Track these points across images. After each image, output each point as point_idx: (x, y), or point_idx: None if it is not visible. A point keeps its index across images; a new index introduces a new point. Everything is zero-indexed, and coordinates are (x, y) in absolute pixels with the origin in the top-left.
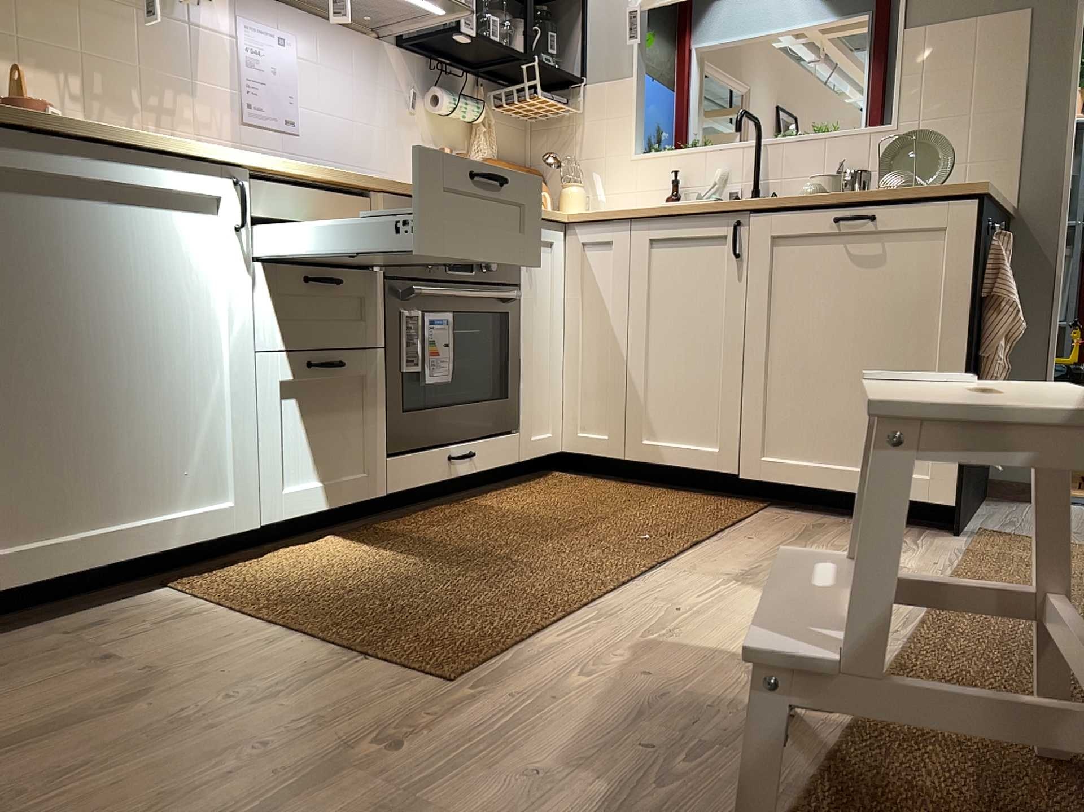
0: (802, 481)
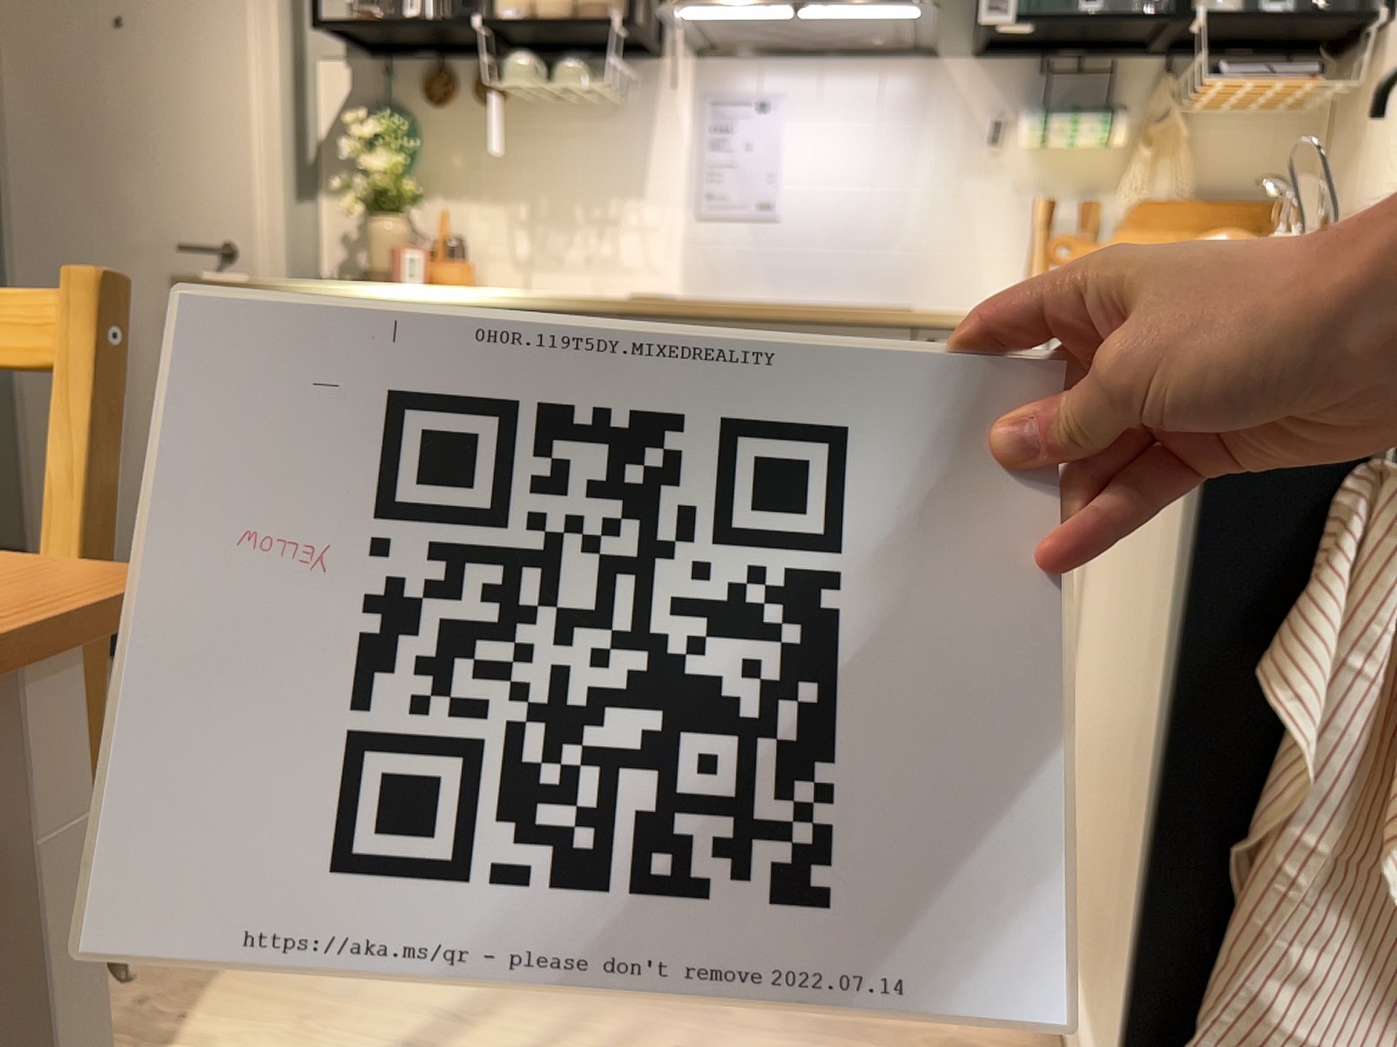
0: None
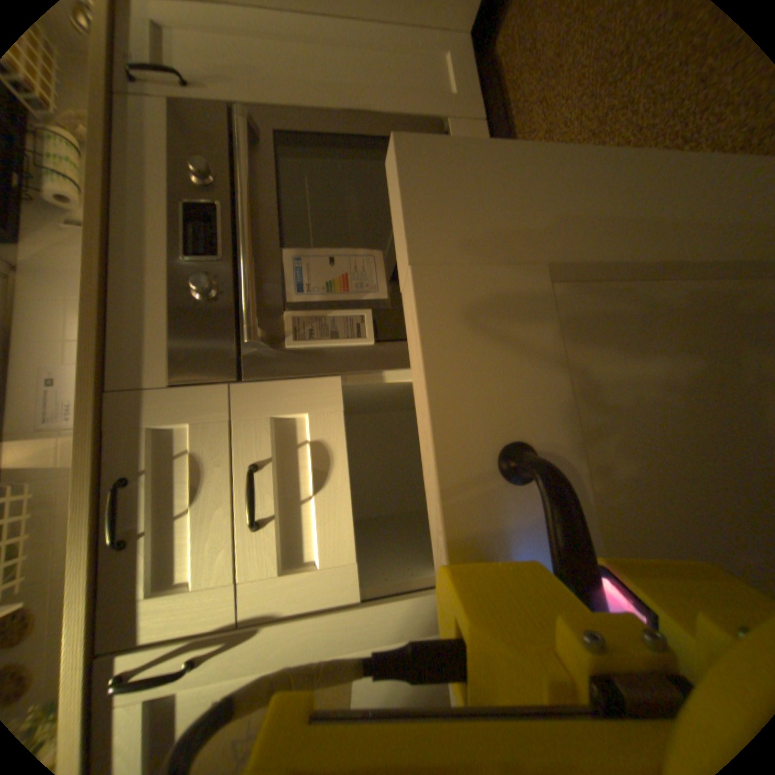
0: None
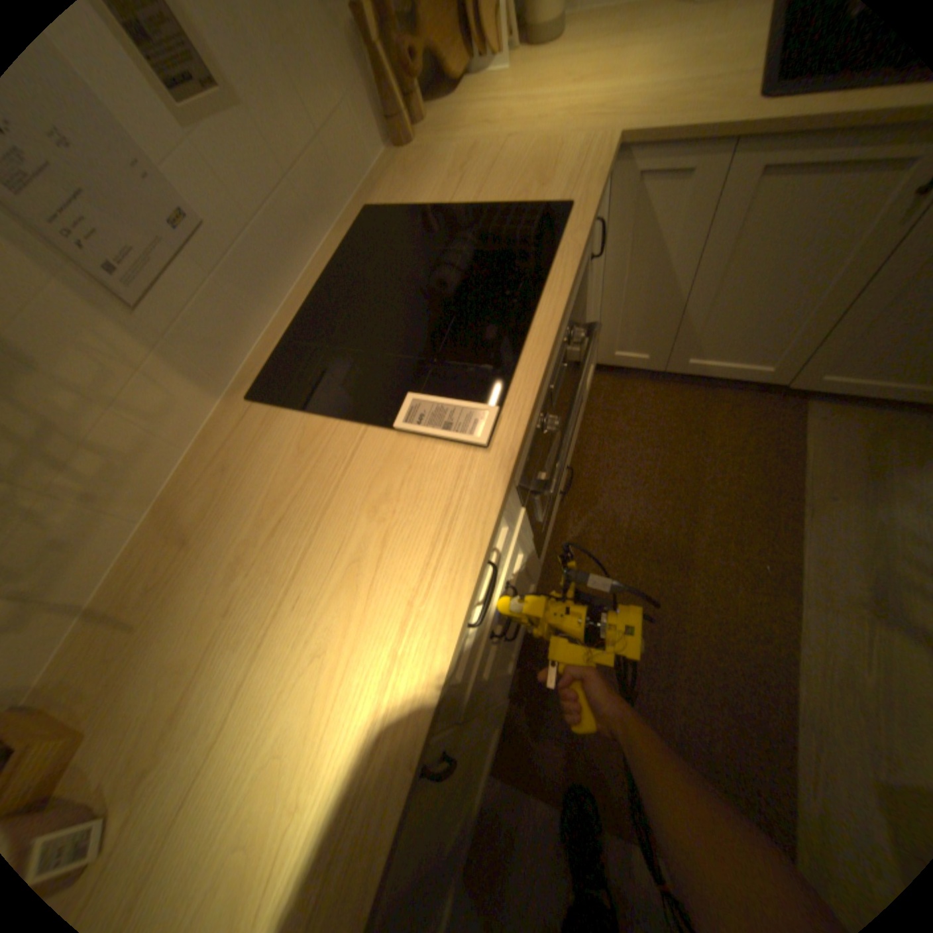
0: (859, 393)
